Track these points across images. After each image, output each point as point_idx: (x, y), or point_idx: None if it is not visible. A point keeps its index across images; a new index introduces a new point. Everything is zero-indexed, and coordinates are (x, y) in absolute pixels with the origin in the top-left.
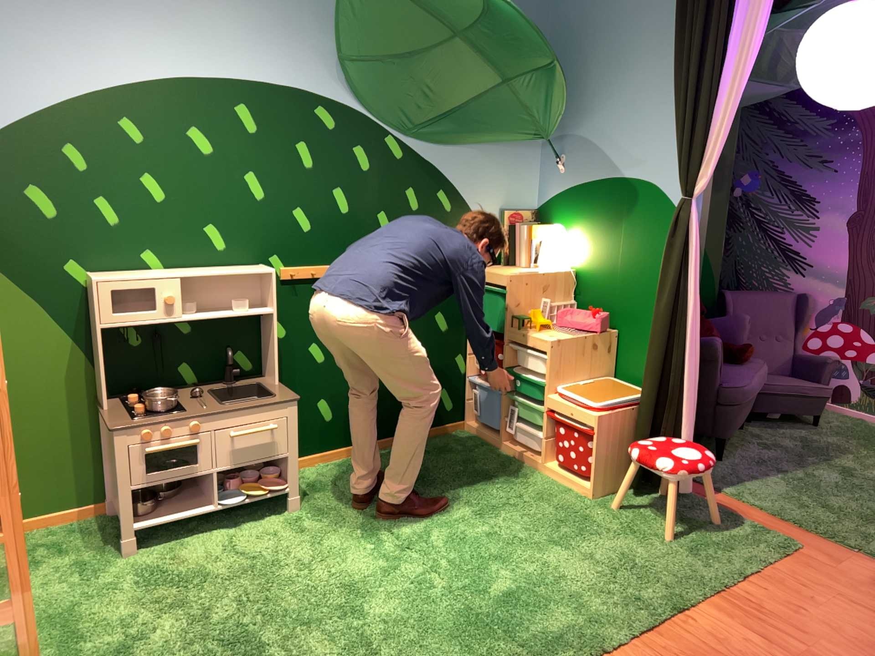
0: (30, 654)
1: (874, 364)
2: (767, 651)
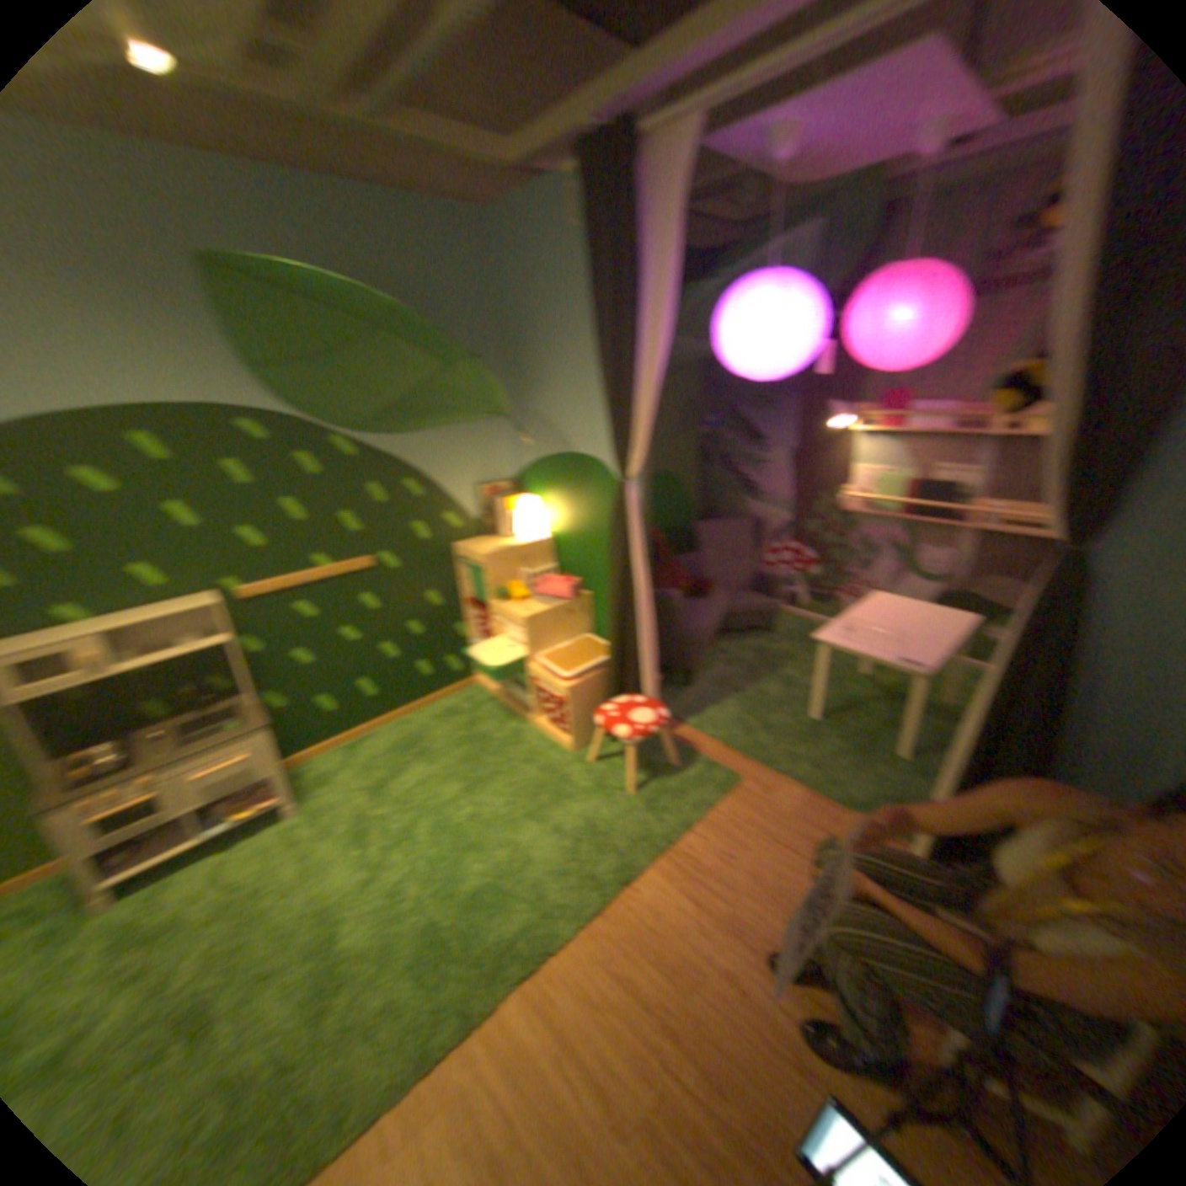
0: None
1: (815, 575)
2: (693, 921)
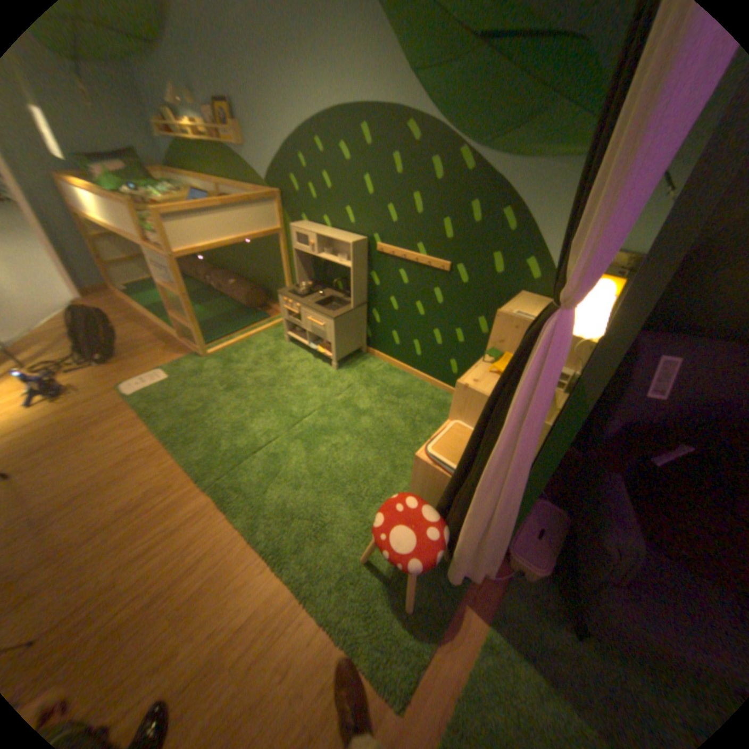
0: (224, 346)
1: None
2: (225, 628)
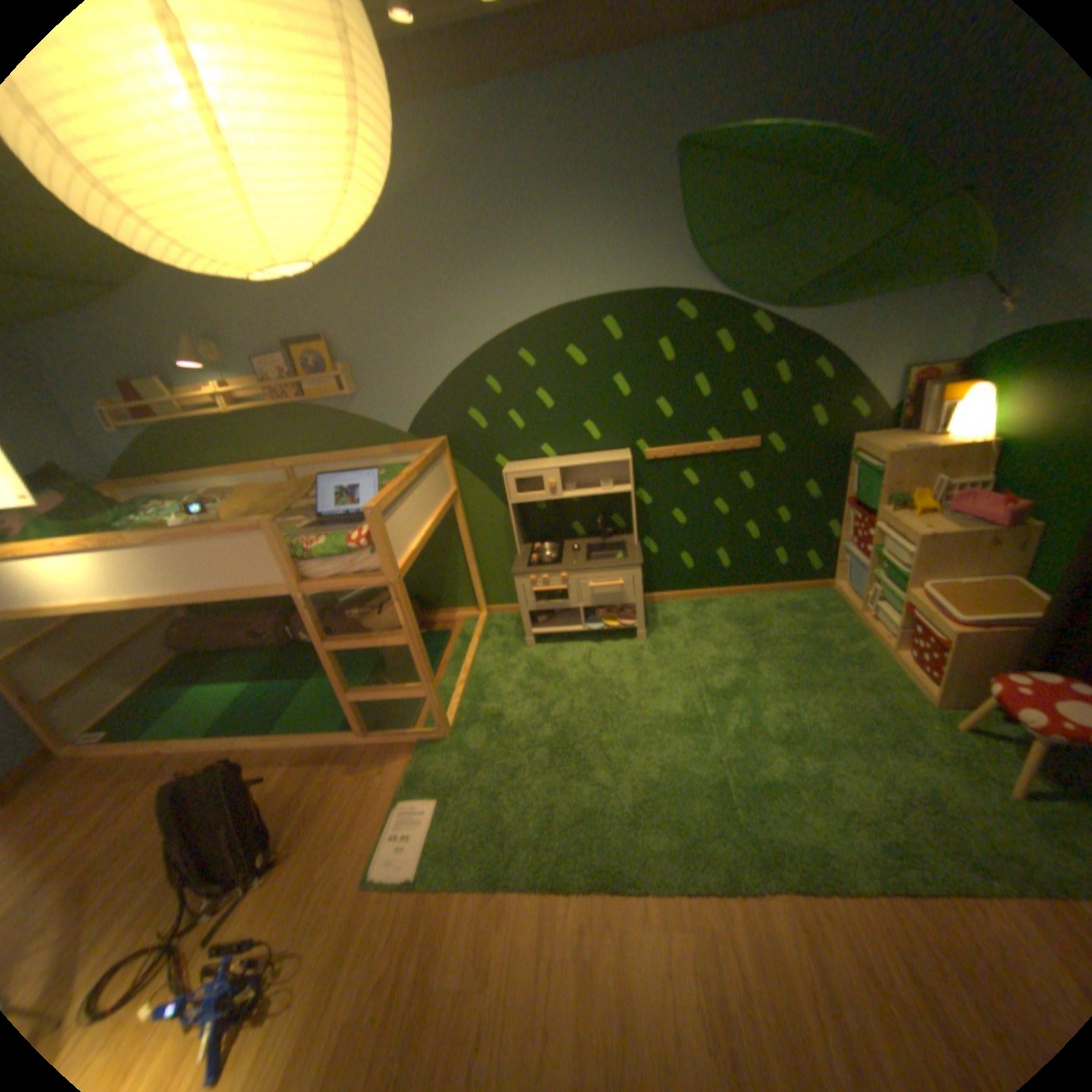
0: (455, 703)
1: None
2: None
